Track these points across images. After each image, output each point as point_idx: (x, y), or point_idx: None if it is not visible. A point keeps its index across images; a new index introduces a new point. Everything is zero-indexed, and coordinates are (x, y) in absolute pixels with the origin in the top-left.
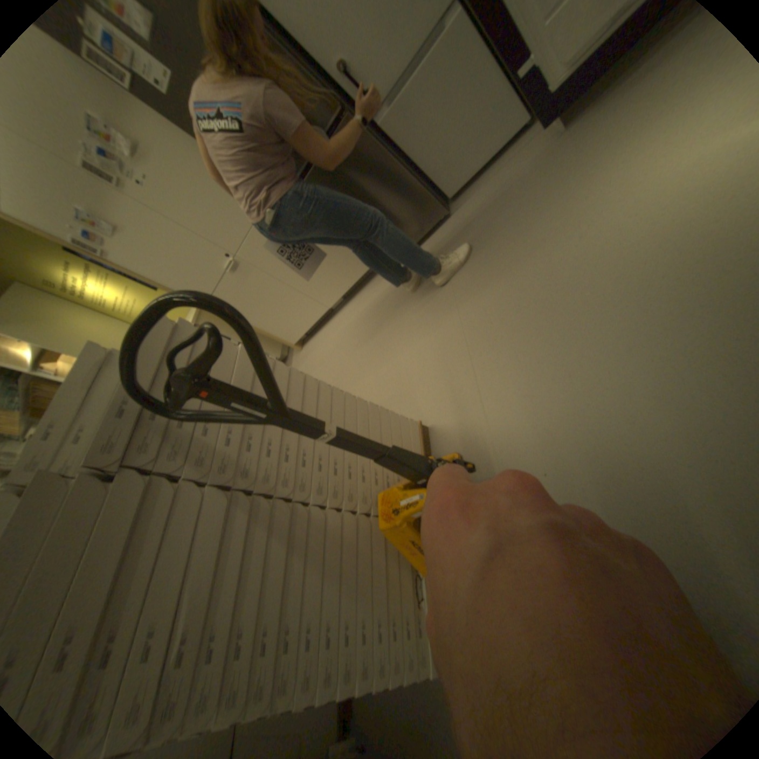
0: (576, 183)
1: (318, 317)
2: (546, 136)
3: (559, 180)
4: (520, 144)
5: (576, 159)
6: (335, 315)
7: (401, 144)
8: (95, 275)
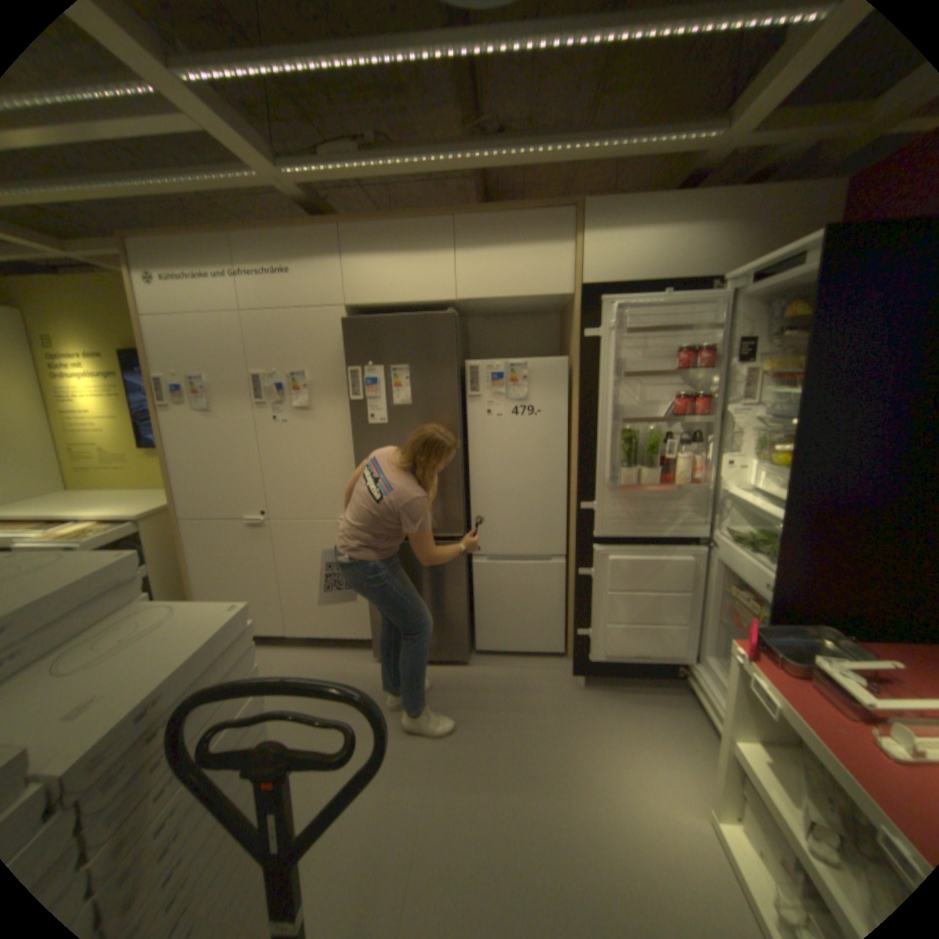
0: (577, 750)
1: (261, 632)
2: (567, 680)
3: (565, 732)
4: (546, 665)
5: (583, 726)
6: (279, 645)
7: (474, 585)
8: (105, 381)
